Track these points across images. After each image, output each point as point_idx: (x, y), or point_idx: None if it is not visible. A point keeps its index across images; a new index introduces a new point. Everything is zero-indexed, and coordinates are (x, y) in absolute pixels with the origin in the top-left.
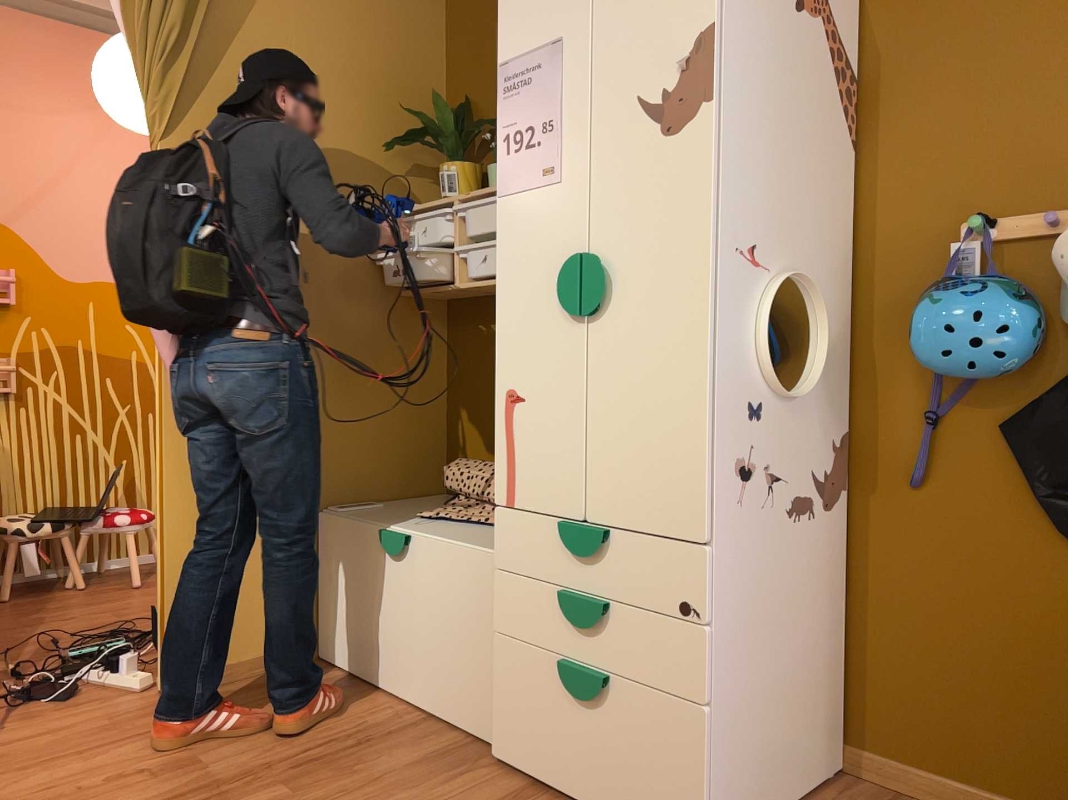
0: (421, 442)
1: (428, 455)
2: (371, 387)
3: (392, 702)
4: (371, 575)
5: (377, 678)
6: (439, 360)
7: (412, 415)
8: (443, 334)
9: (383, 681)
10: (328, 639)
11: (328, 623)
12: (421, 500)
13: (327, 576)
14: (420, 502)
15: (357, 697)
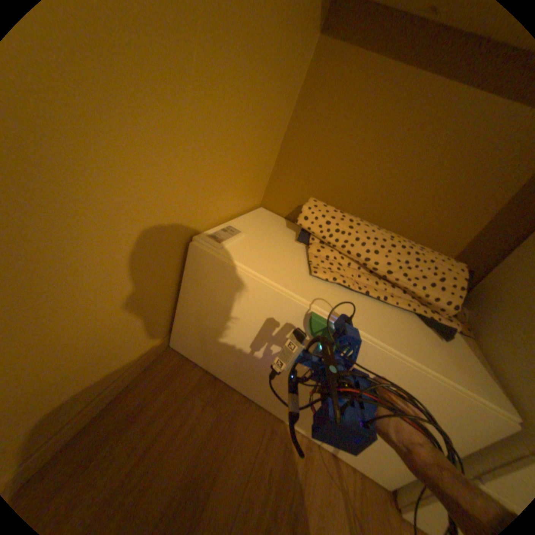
0: (267, 162)
1: (266, 174)
2: (263, 88)
3: (273, 421)
4: (273, 333)
5: (252, 392)
6: (304, 76)
7: (272, 134)
8: (317, 43)
9: (261, 398)
10: (189, 342)
11: (192, 333)
12: (265, 220)
13: (200, 303)
14: (270, 226)
15: (242, 416)
